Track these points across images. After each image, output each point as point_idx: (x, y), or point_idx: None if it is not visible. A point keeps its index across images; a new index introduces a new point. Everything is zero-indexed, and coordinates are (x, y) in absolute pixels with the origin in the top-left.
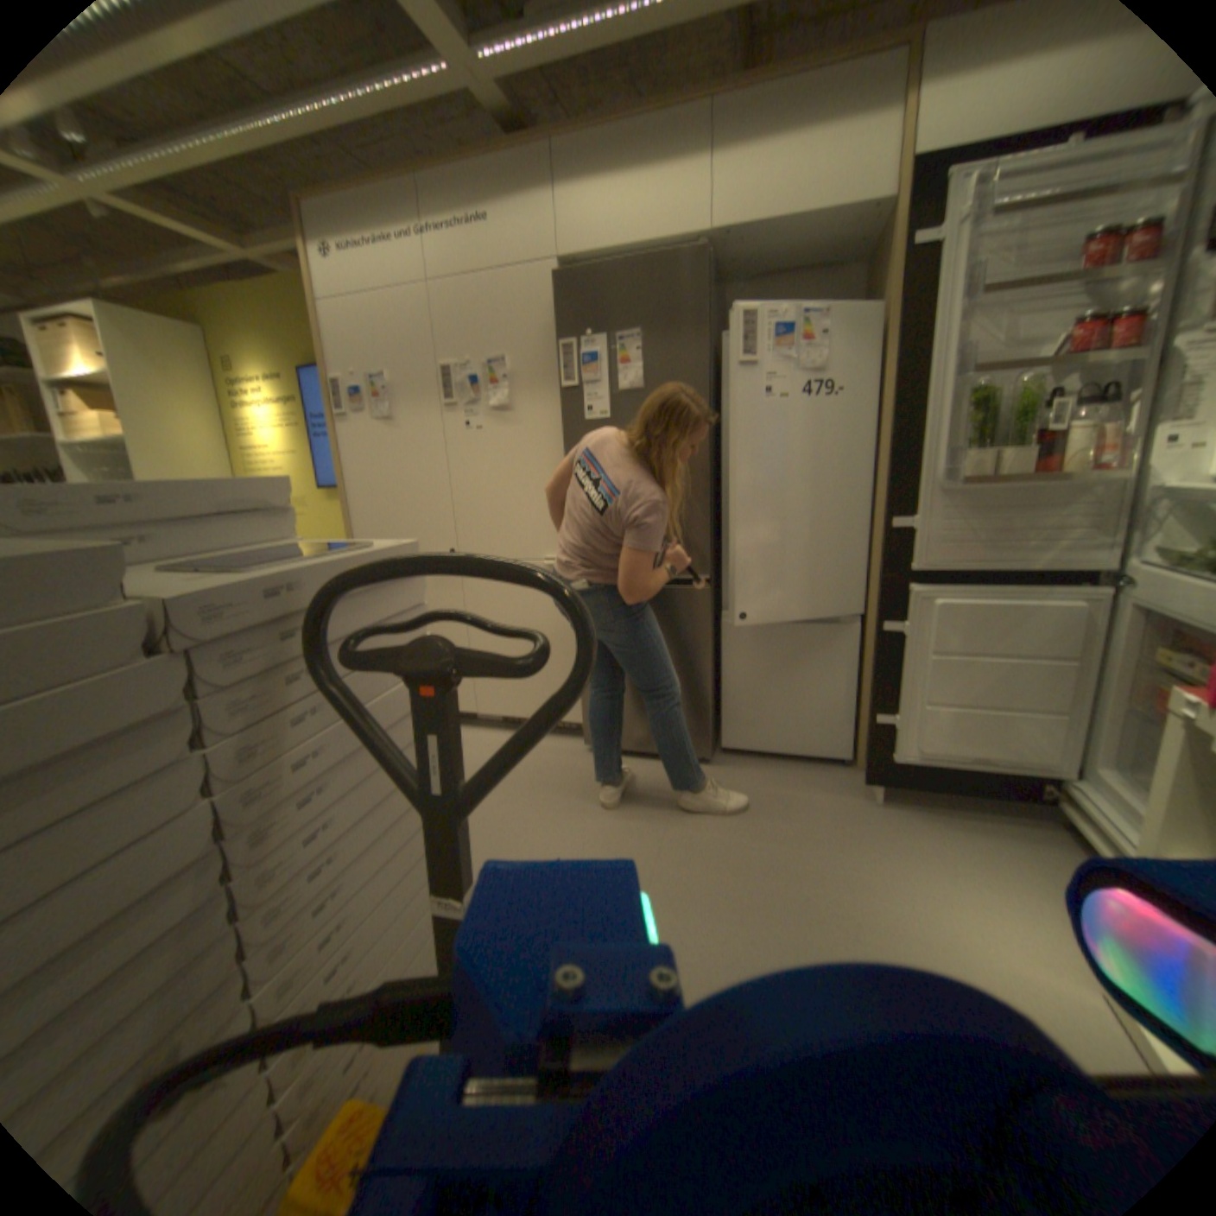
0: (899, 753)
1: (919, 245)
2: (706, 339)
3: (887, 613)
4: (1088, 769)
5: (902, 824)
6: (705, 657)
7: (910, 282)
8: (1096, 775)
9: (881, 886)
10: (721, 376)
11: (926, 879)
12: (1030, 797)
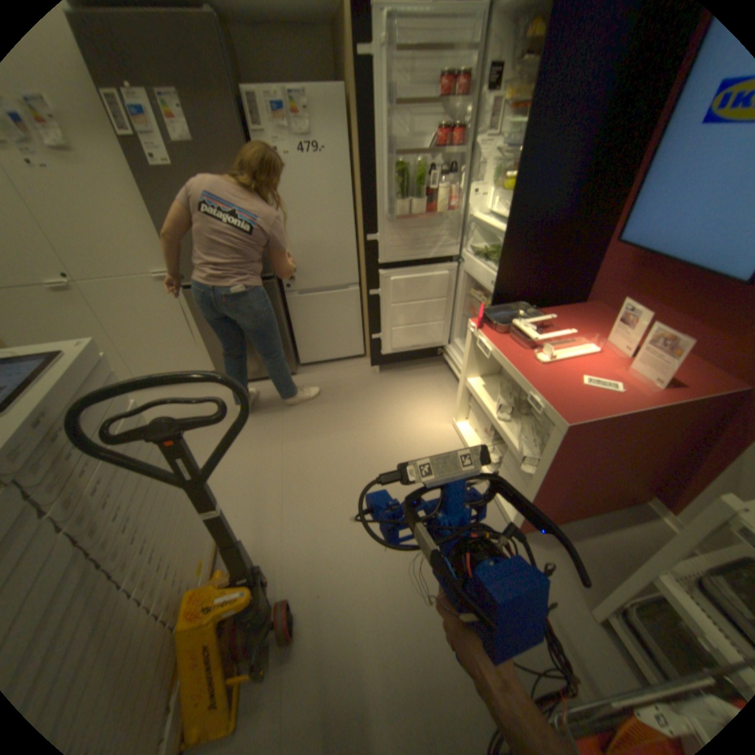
0: (383, 351)
1: (361, 56)
2: (233, 103)
3: (371, 286)
4: (451, 340)
5: (388, 380)
6: (282, 321)
7: (359, 76)
8: (454, 342)
9: (382, 411)
10: (250, 129)
11: (398, 402)
12: (433, 355)
